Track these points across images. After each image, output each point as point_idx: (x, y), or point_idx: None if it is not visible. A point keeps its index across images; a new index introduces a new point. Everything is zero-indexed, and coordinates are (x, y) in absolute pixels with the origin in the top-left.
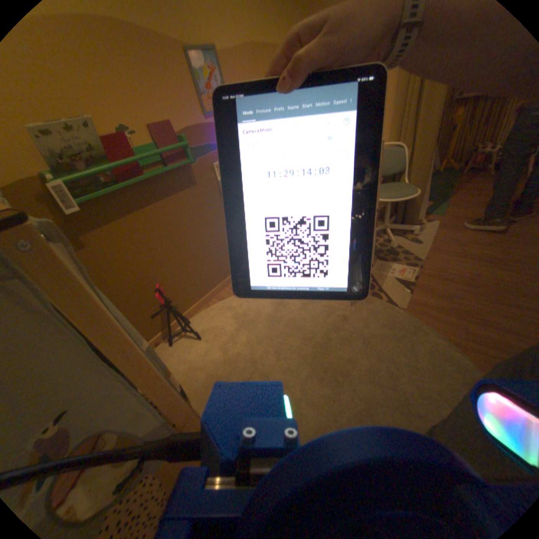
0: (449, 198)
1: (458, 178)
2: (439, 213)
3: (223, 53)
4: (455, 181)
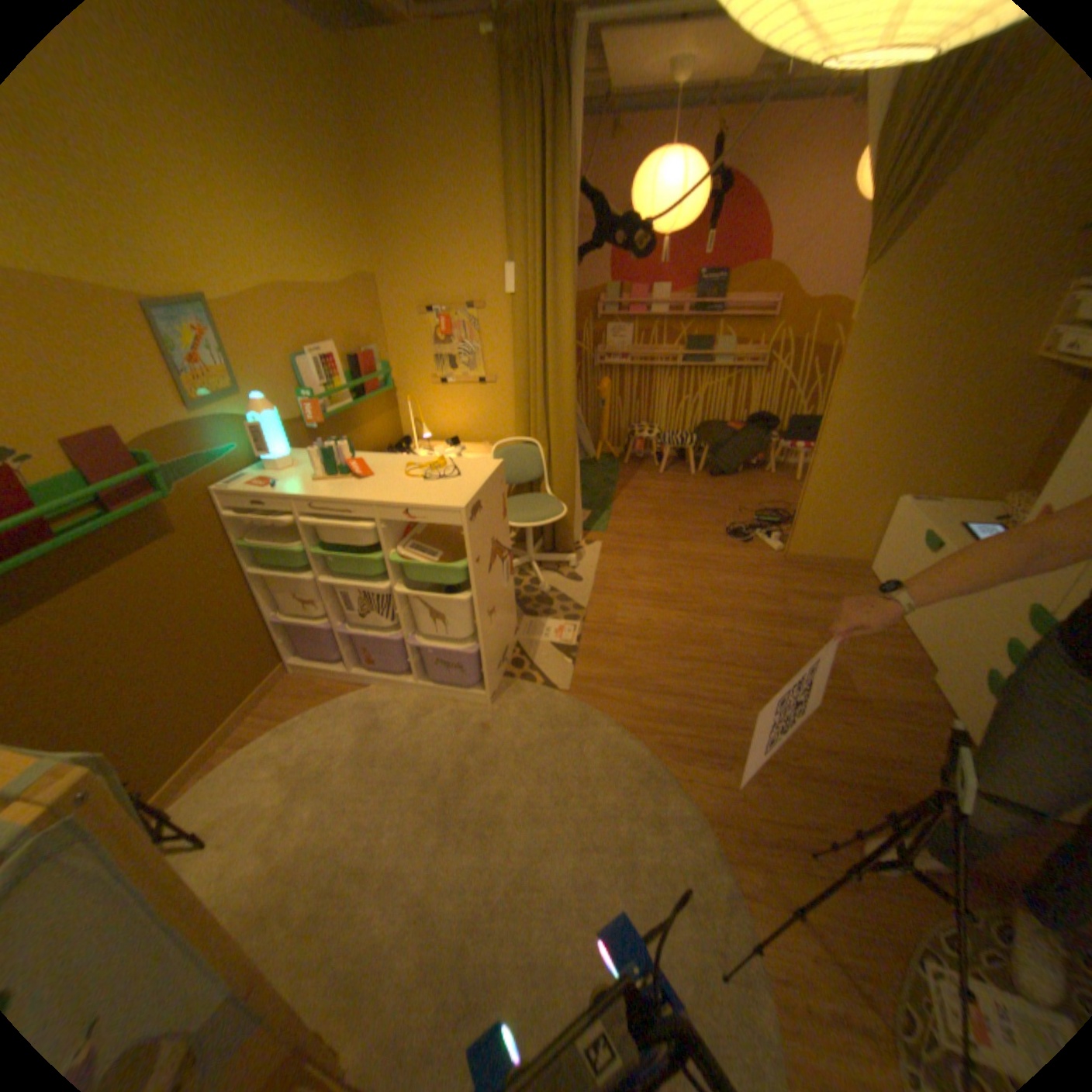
0: (610, 505)
1: (618, 471)
2: (600, 530)
3: (220, 306)
4: (616, 476)
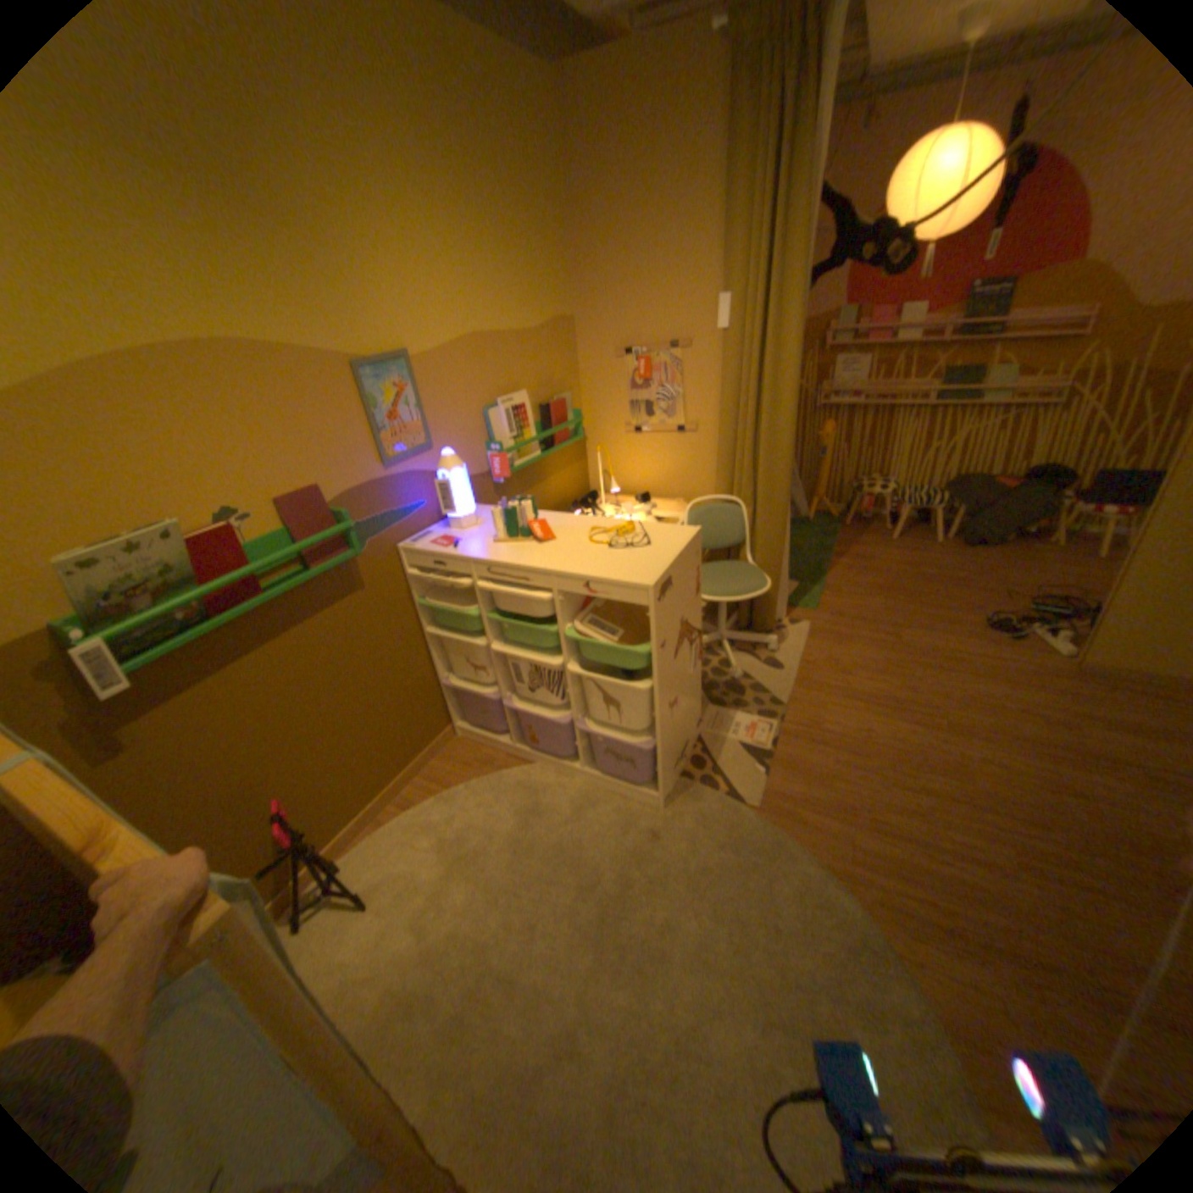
0: (825, 576)
1: (837, 533)
2: (810, 606)
3: (421, 361)
4: (834, 539)
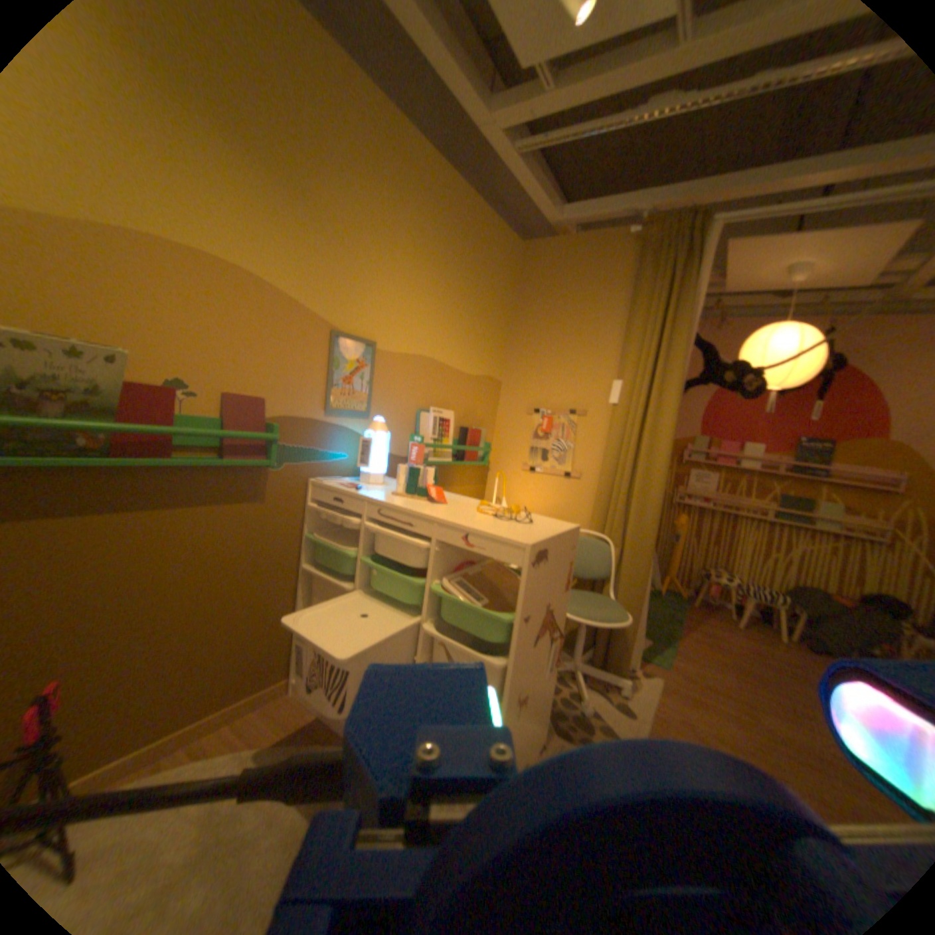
0: (679, 644)
1: (688, 612)
2: (664, 667)
3: (385, 356)
4: (686, 616)
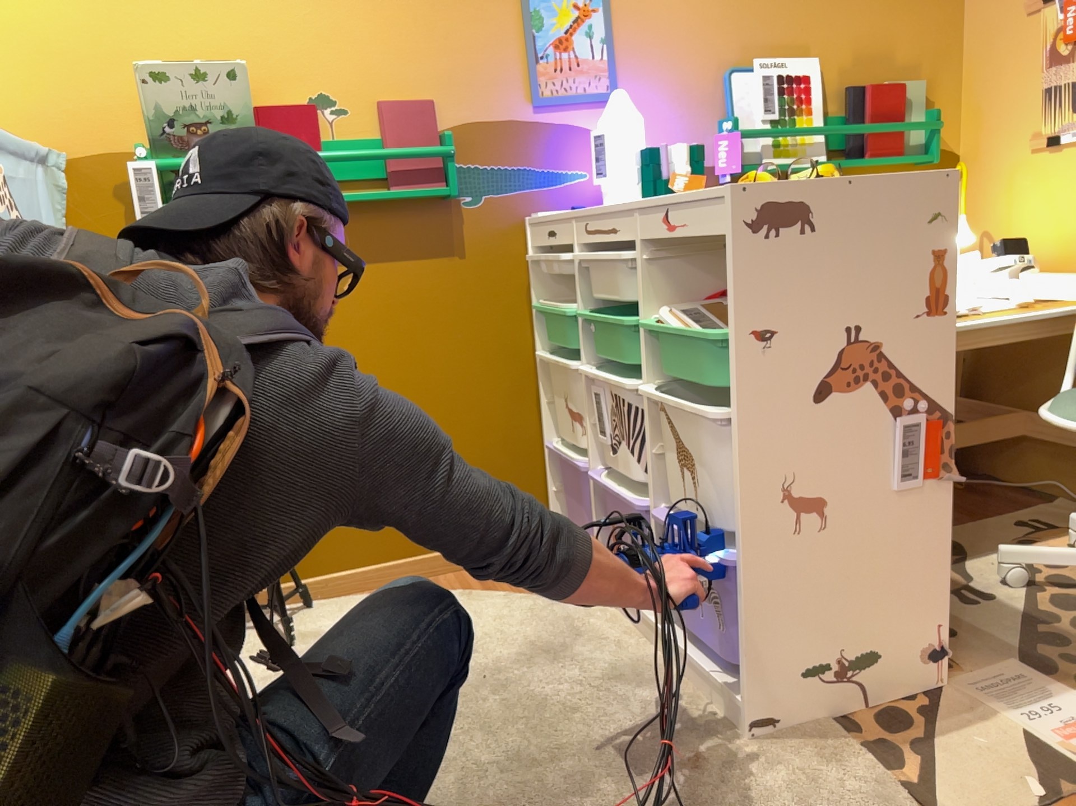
0: None
1: None
2: None
3: None
4: None
